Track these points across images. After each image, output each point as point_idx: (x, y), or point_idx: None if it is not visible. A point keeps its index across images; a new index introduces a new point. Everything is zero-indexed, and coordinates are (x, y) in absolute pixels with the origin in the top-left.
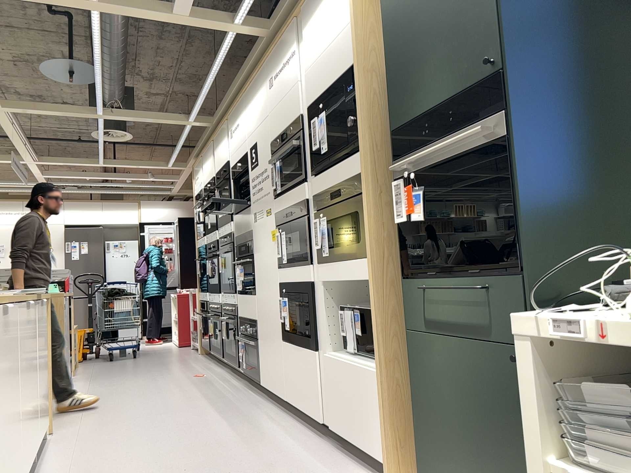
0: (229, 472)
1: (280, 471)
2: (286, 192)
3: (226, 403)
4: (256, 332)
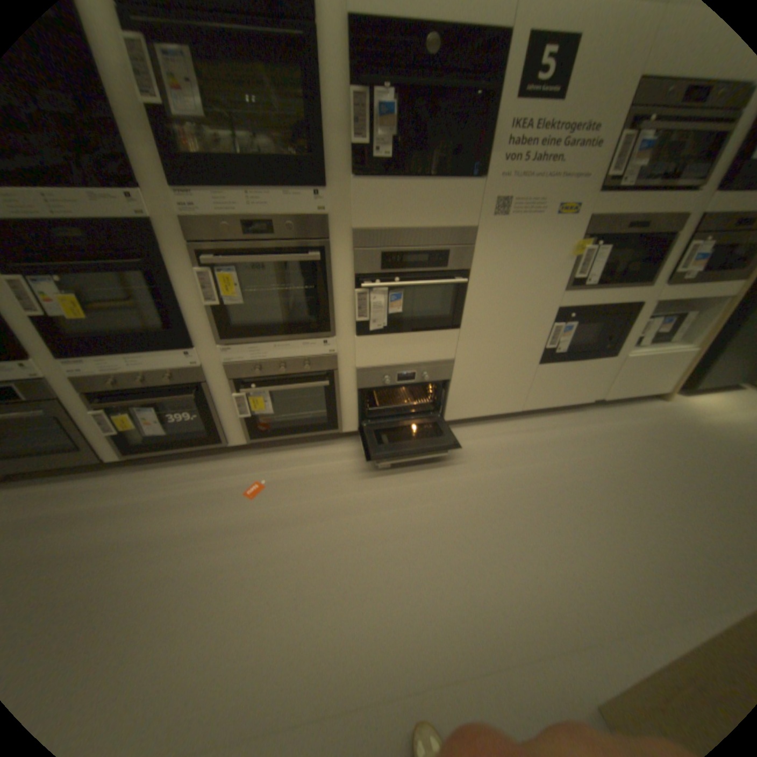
0: (668, 467)
1: (654, 439)
2: (637, 188)
3: (454, 462)
4: (447, 373)
